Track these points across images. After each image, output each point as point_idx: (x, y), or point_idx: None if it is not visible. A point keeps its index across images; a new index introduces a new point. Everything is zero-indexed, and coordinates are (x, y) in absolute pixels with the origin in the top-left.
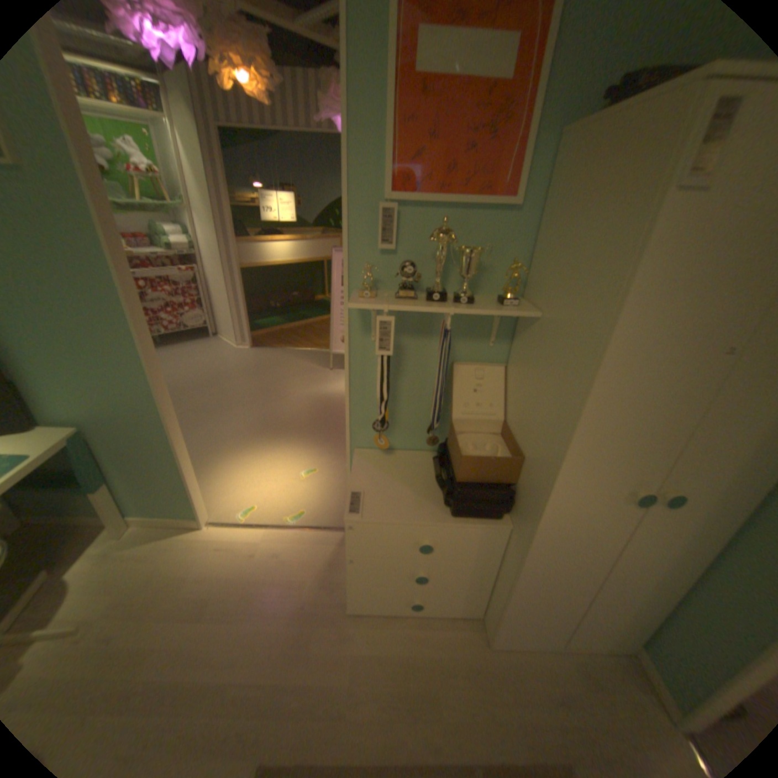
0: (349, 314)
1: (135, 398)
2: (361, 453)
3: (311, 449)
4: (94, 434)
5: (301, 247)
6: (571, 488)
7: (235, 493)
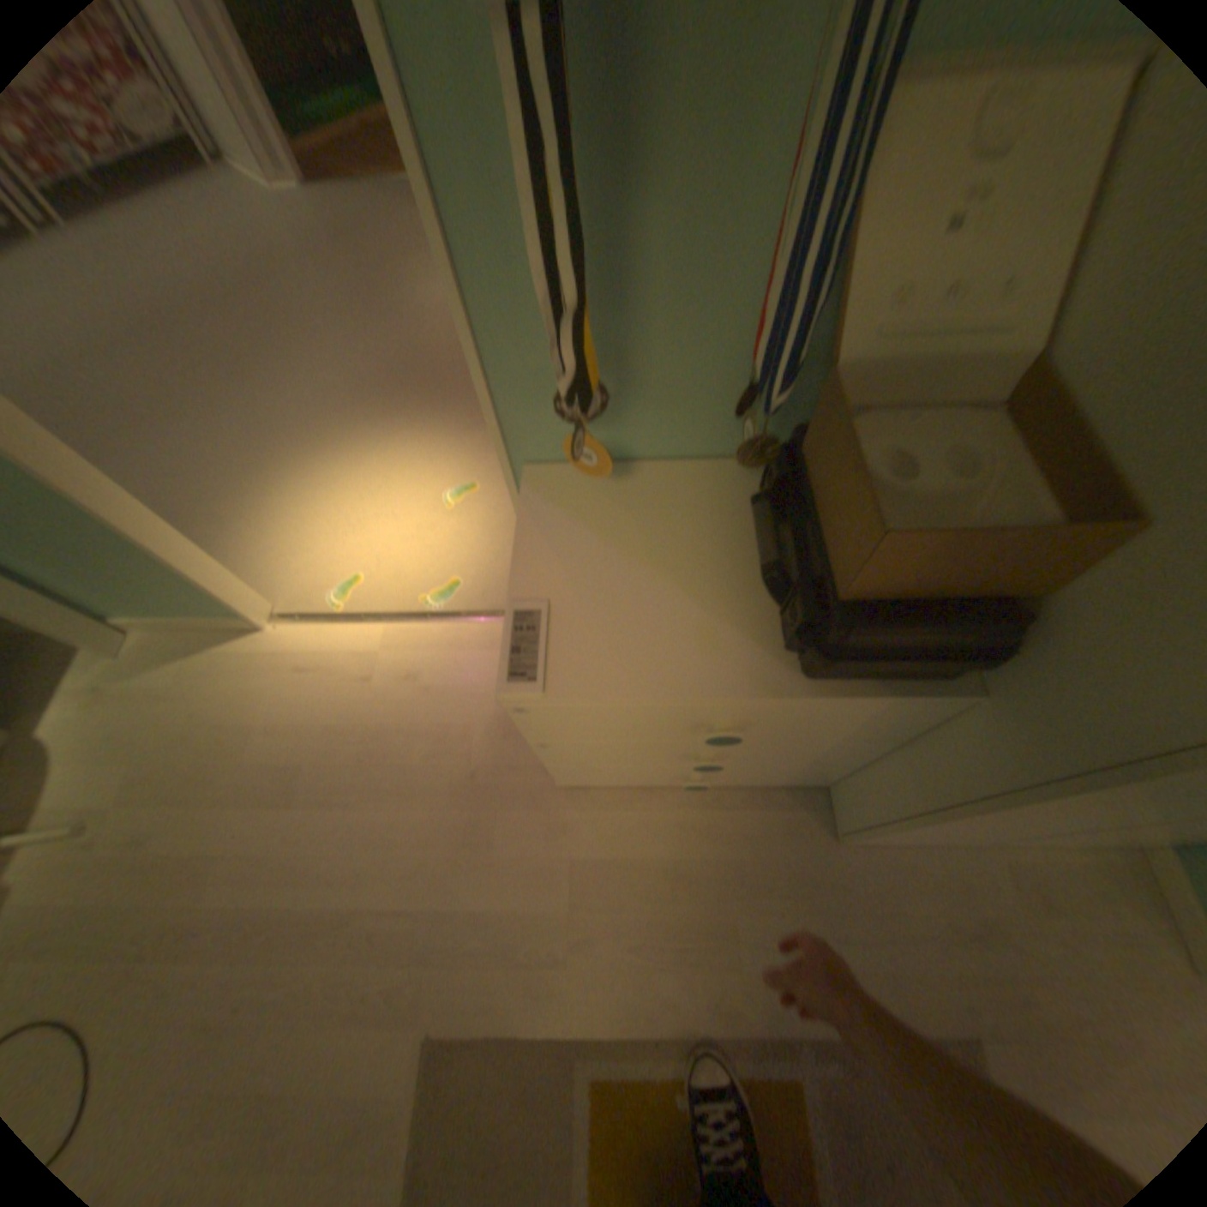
0: None
1: None
2: (541, 476)
3: (460, 434)
4: None
5: None
6: None
7: (315, 546)
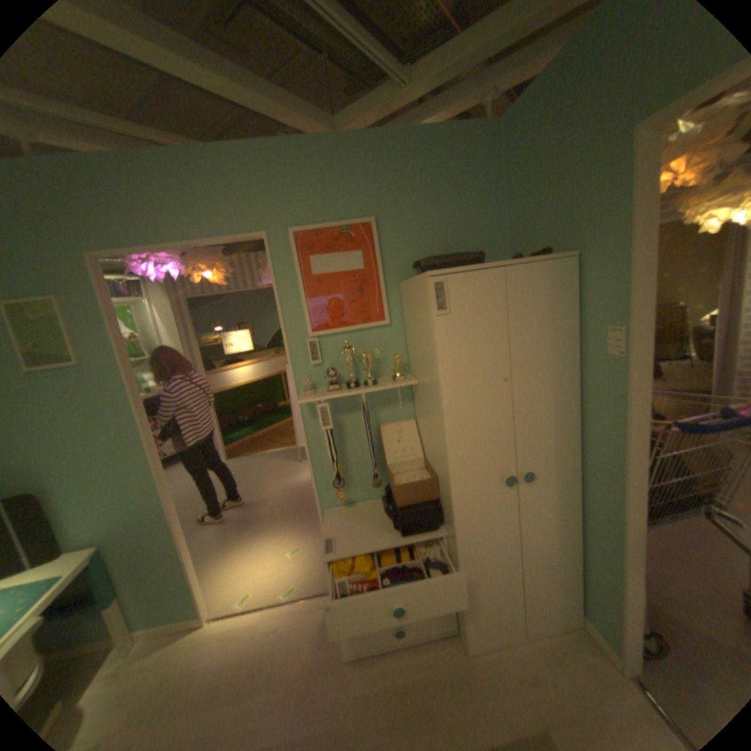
0: (301, 409)
1: (146, 509)
2: (329, 512)
3: (292, 533)
4: (110, 550)
5: (260, 367)
6: (461, 485)
7: (229, 588)
